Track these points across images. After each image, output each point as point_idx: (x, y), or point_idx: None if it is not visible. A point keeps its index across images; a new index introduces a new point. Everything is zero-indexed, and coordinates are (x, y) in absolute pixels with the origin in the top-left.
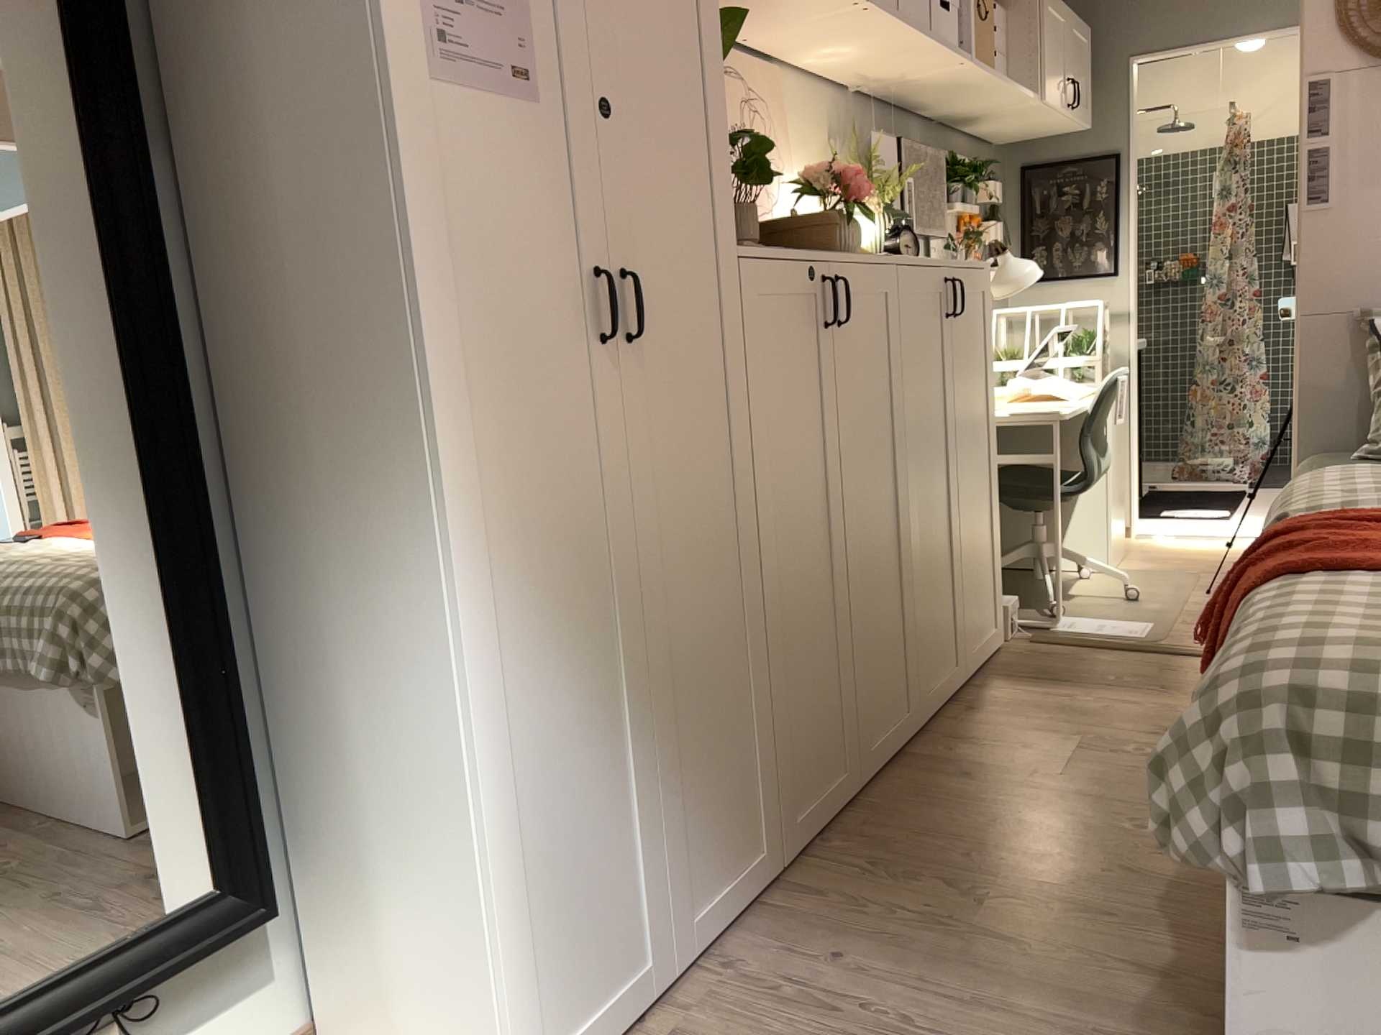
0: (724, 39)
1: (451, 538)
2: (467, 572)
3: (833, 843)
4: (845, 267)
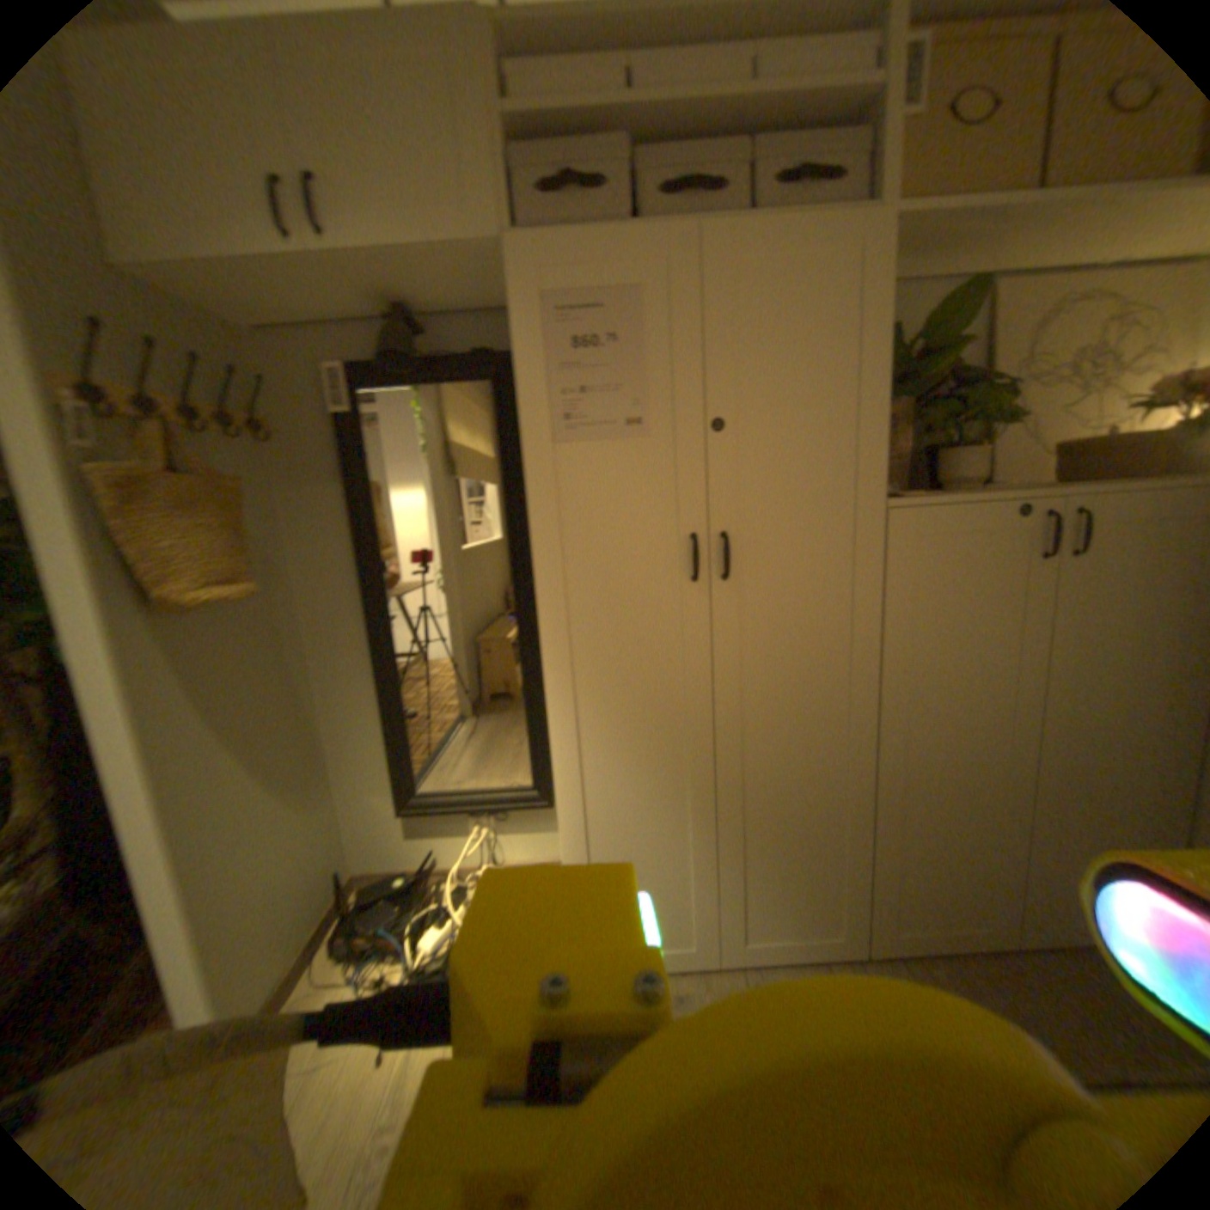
0: (973, 301)
1: (549, 685)
2: (560, 703)
3: (936, 973)
4: (1105, 498)
